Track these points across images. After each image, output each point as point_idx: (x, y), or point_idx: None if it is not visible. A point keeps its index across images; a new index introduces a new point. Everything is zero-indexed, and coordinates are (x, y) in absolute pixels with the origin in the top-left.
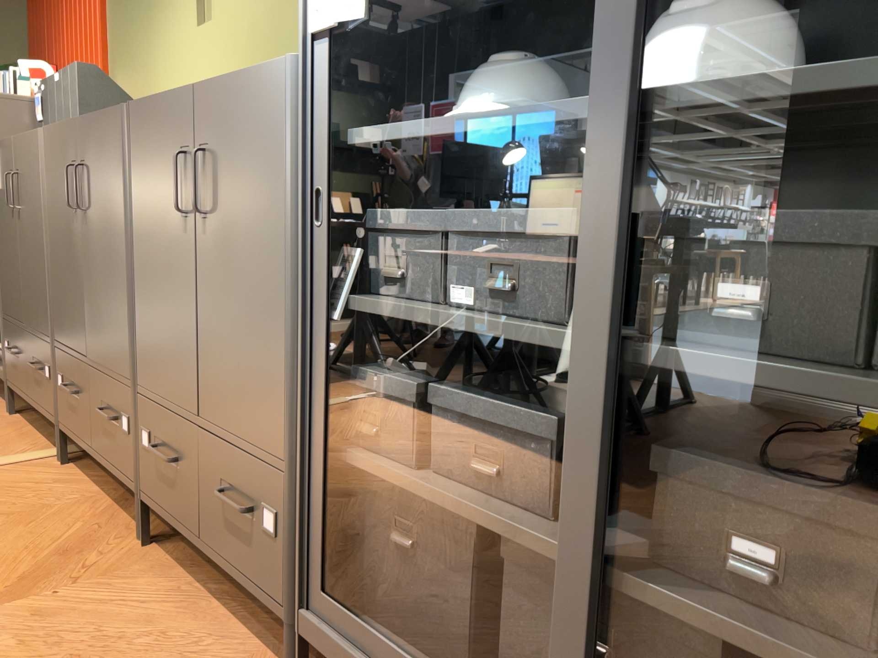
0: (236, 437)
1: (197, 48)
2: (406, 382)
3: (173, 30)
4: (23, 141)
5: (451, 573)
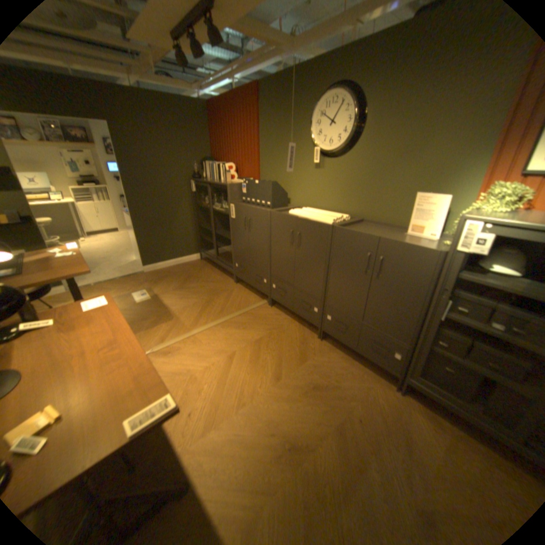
0: (384, 332)
1: (314, 175)
2: (463, 338)
3: (300, 164)
4: (255, 209)
5: (468, 380)
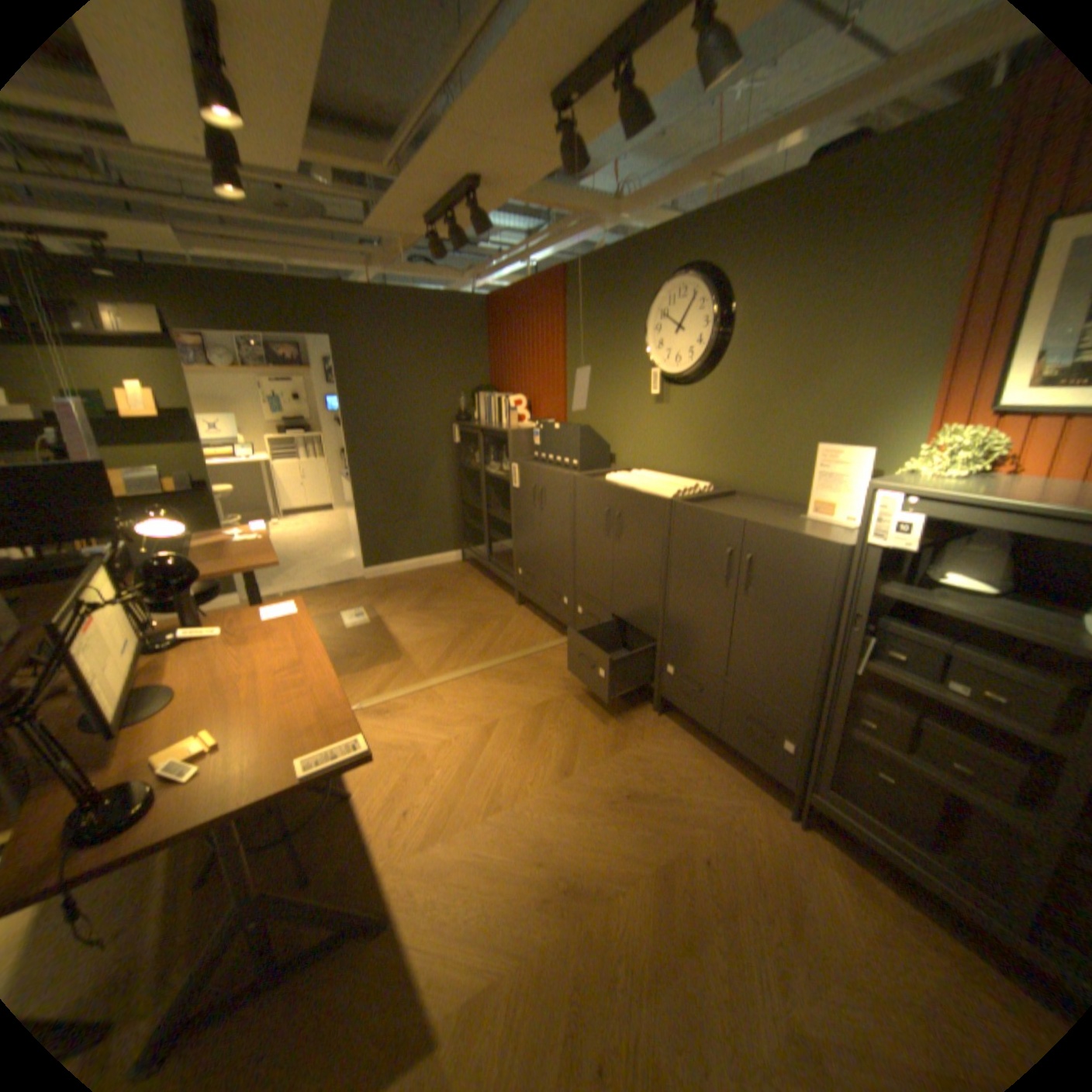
0: (763, 699)
1: (654, 416)
2: (902, 712)
3: (632, 398)
4: (550, 473)
5: (921, 802)
